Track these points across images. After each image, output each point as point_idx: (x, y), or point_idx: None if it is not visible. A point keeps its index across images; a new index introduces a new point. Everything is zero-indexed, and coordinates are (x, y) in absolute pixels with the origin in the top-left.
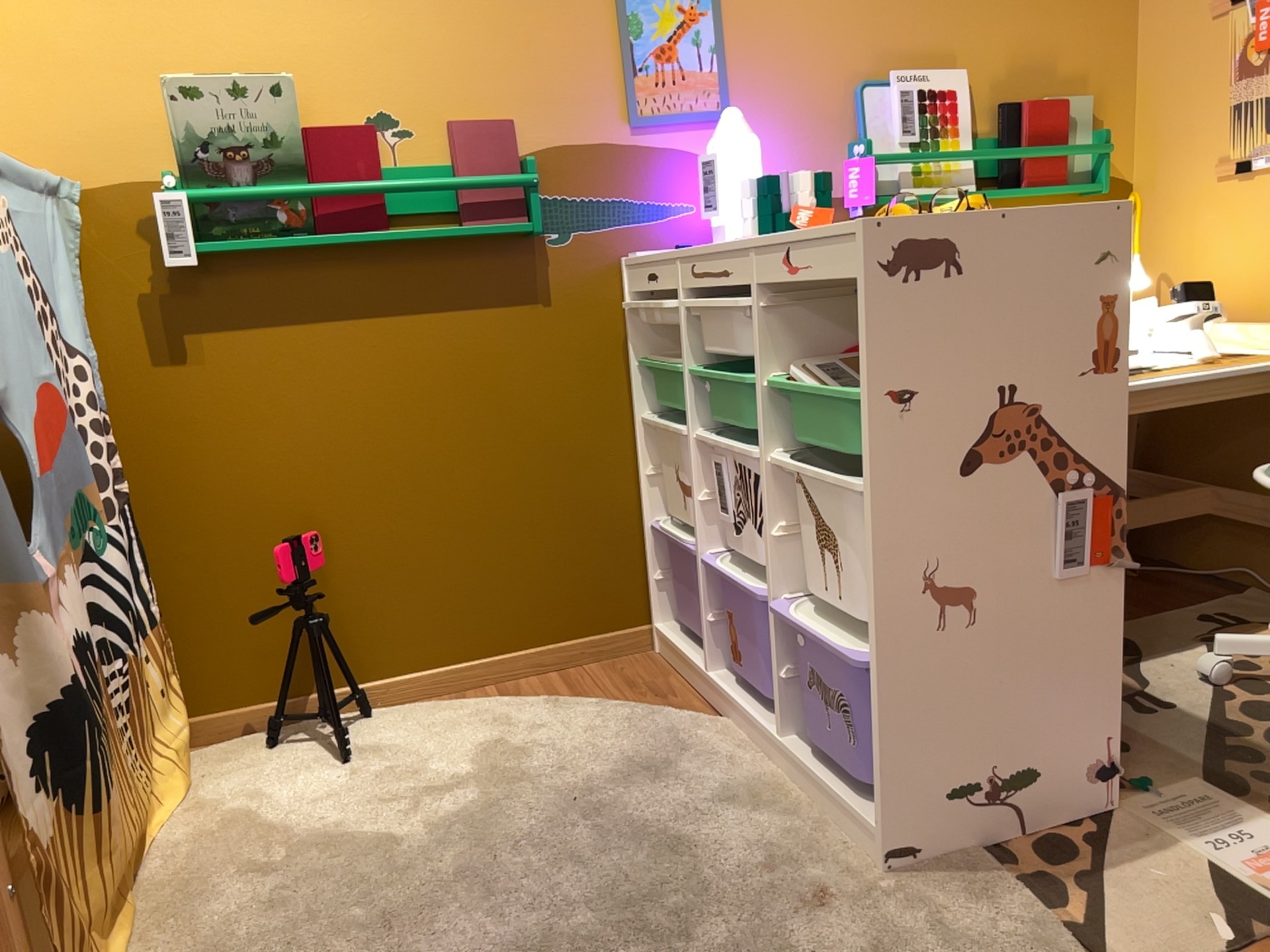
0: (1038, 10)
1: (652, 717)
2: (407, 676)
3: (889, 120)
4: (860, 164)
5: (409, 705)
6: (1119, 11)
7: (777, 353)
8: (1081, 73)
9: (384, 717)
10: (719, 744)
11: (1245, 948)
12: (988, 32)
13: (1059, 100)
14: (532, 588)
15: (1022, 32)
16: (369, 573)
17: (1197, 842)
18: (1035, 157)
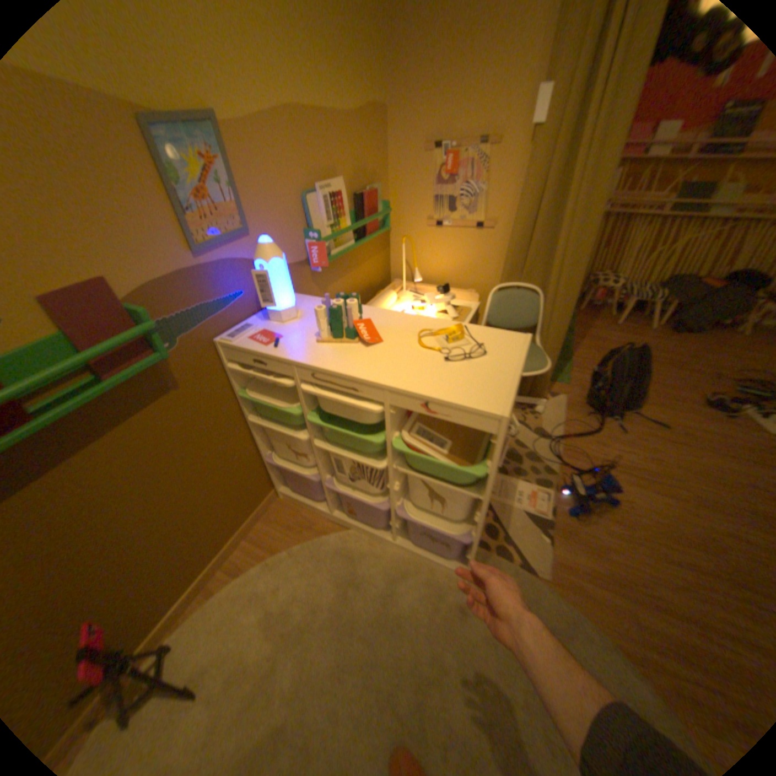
0: (360, 137)
1: (320, 547)
2: (173, 607)
3: (320, 213)
4: (317, 246)
5: (186, 620)
6: (383, 135)
7: (393, 424)
8: (374, 170)
9: (180, 641)
10: (360, 547)
11: (550, 540)
12: (345, 152)
13: (373, 188)
14: (220, 519)
15: (356, 151)
16: (127, 593)
17: (513, 501)
18: (370, 220)
